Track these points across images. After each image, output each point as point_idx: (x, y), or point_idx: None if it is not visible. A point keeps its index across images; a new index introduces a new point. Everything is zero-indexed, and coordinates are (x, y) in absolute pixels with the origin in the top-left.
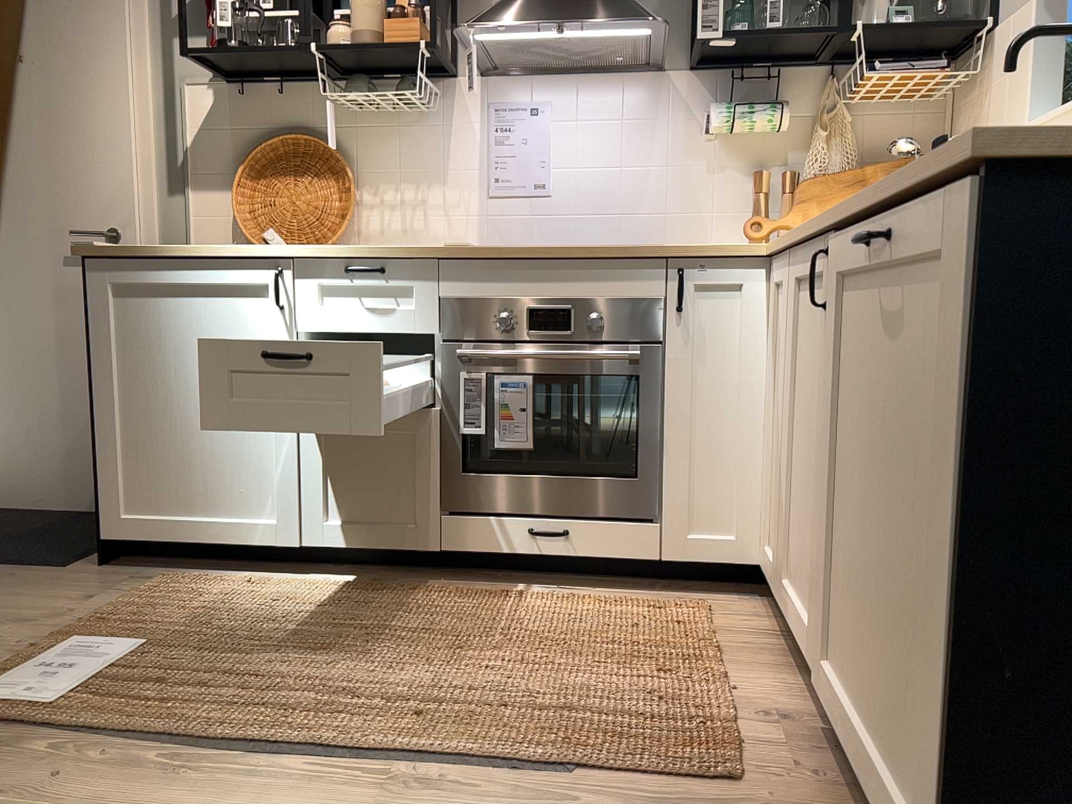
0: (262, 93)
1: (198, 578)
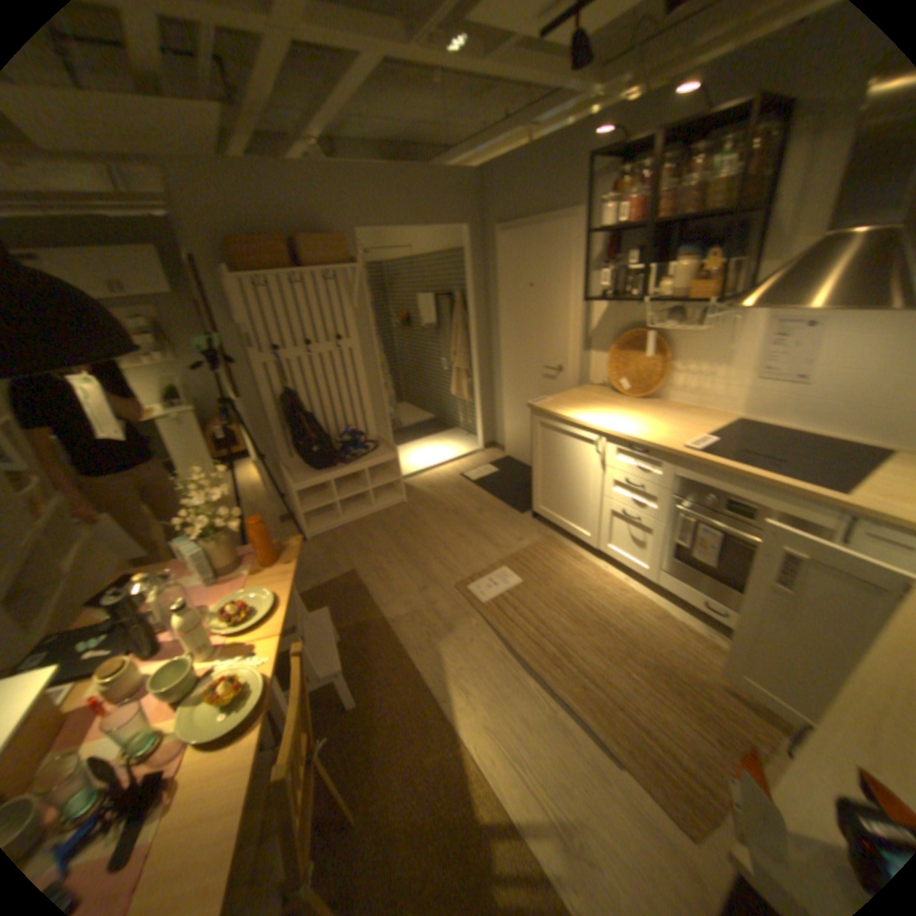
0: (631, 302)
1: (559, 544)
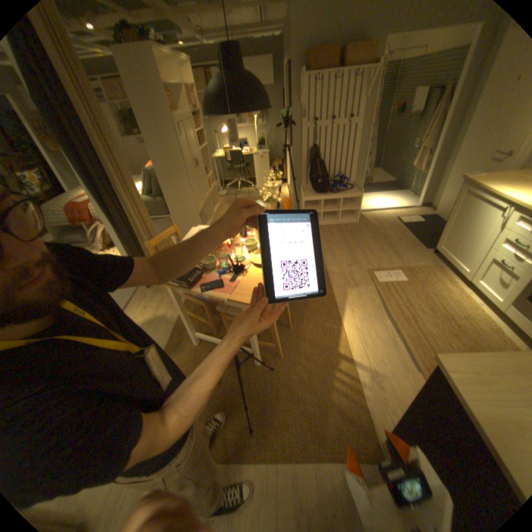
0: None
1: (443, 271)
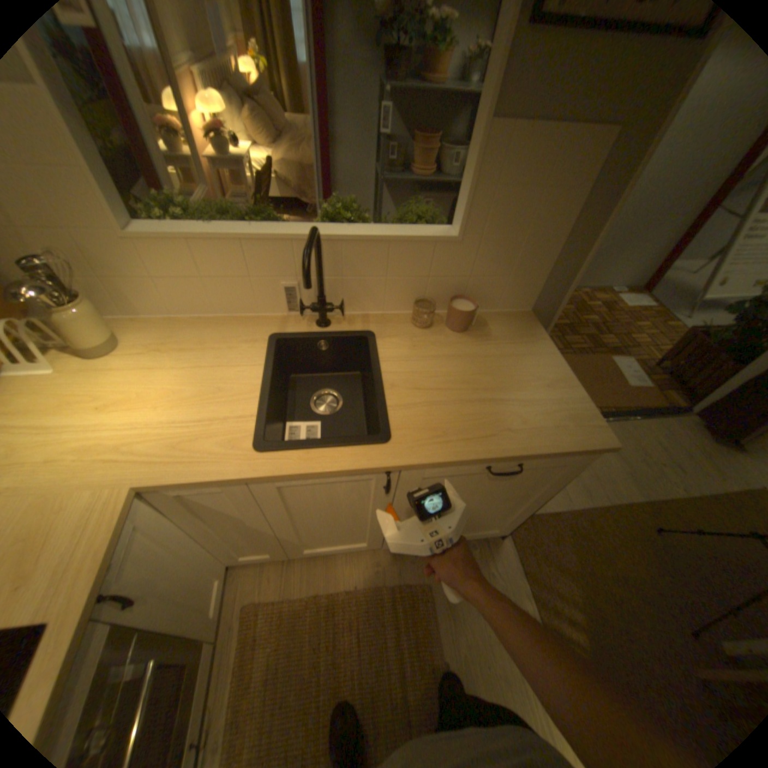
0: None
1: None
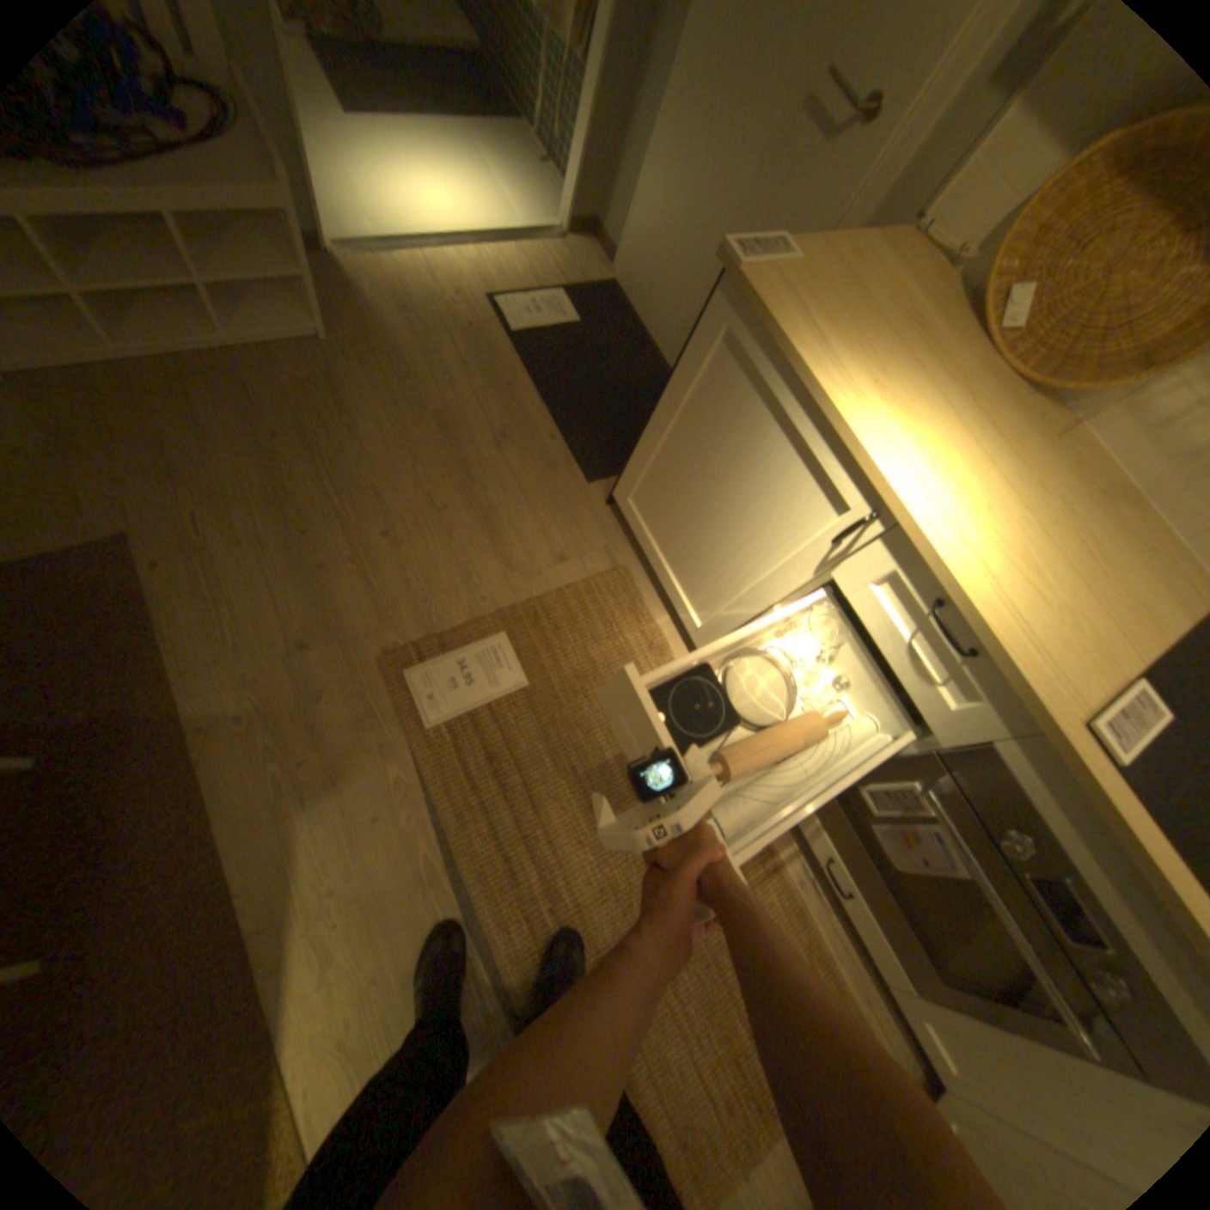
0: None
1: (633, 599)
